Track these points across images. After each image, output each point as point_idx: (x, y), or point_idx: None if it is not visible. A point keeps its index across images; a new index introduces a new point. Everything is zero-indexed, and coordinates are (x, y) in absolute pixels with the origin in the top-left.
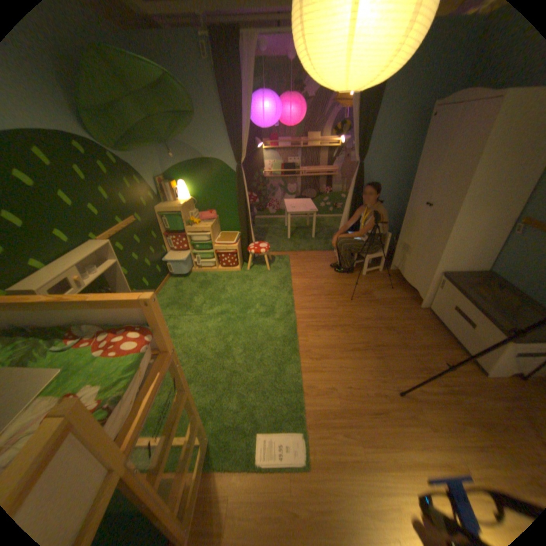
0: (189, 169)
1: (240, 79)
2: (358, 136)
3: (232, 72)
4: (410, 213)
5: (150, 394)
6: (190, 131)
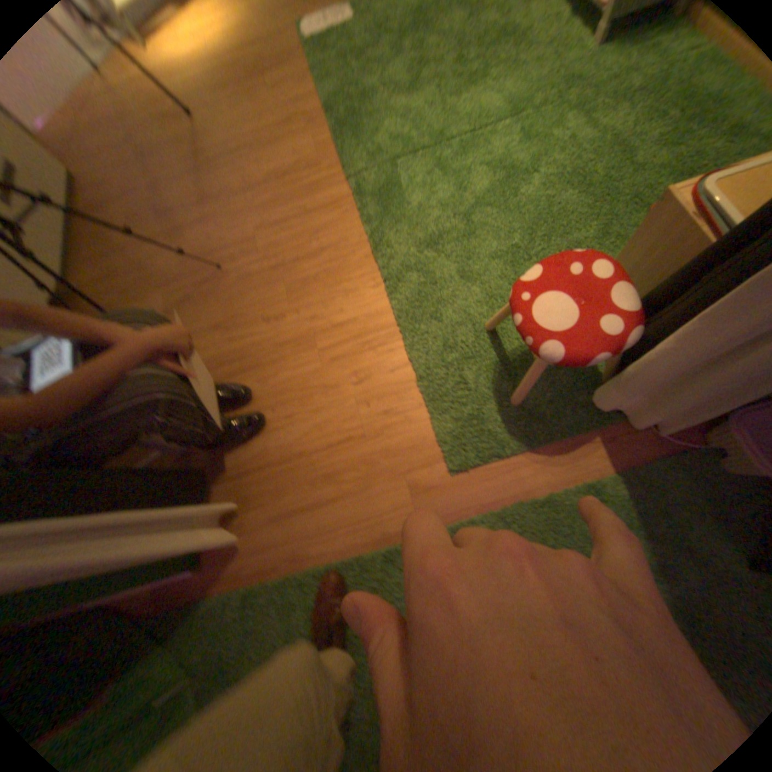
0: None
1: None
2: None
3: None
4: None
5: None
6: None
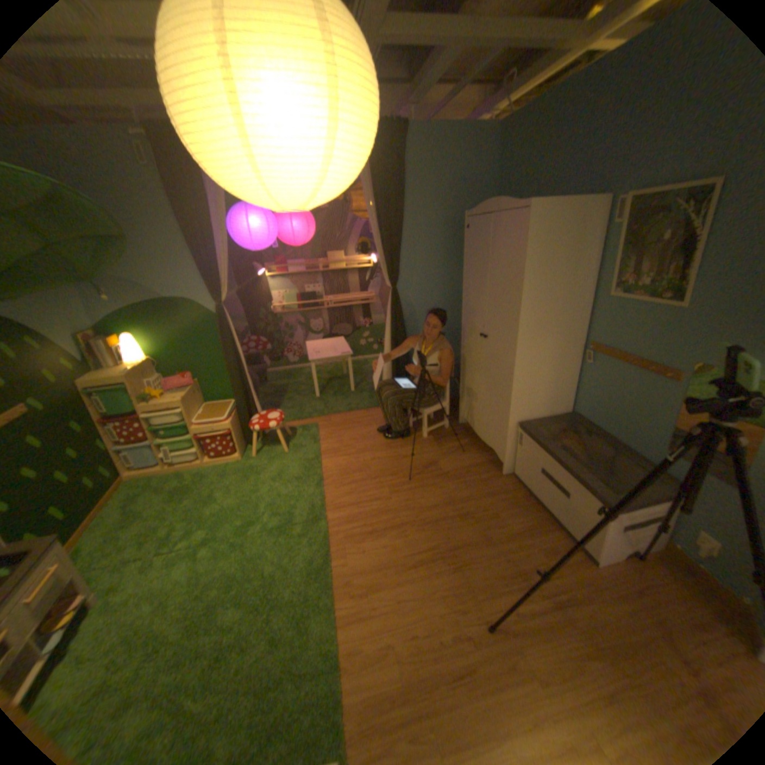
0: (139, 315)
1: (205, 189)
2: (384, 256)
3: (189, 180)
4: (466, 347)
5: None
6: (135, 262)
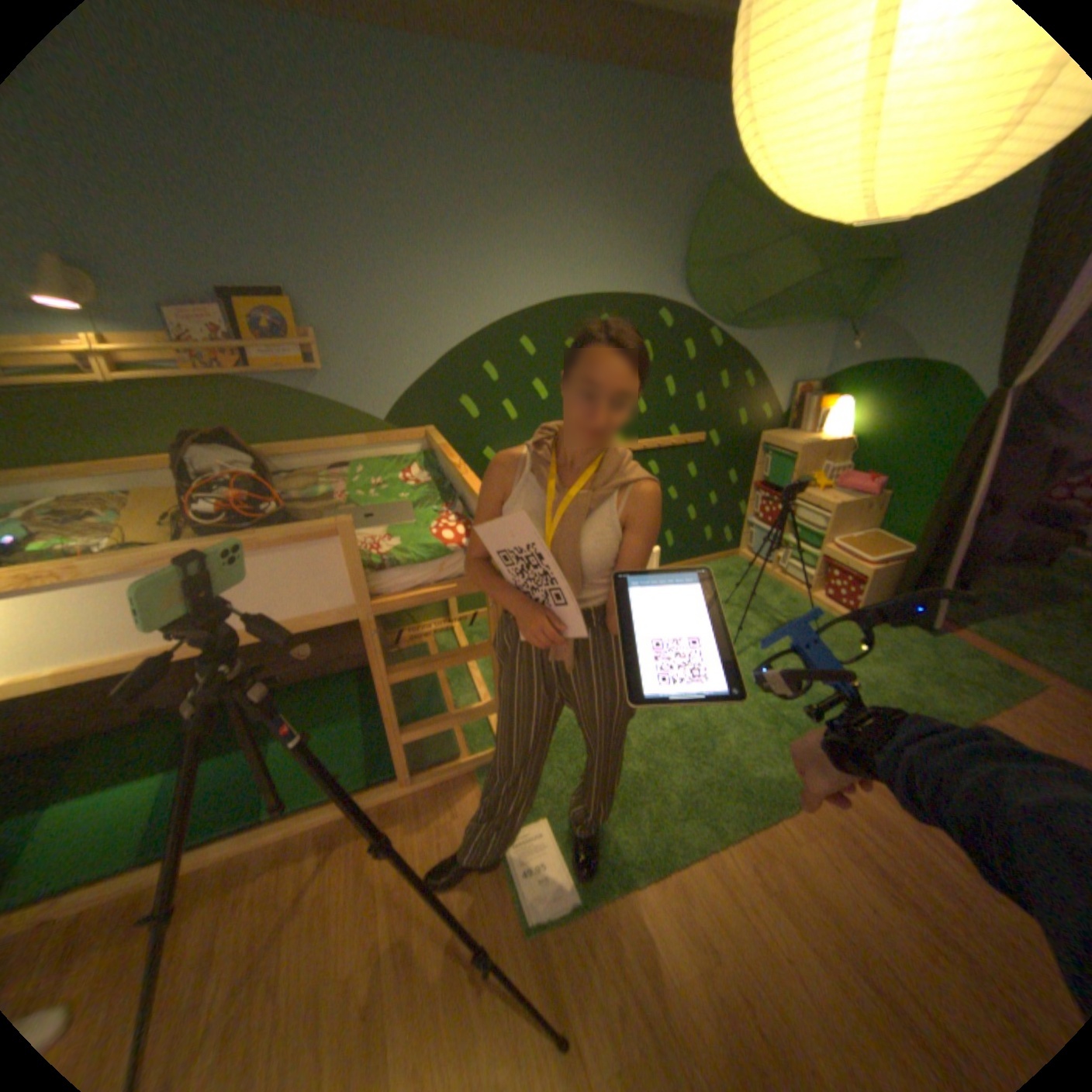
0: (879, 379)
1: None
2: None
3: None
4: None
5: (430, 594)
6: (924, 300)
